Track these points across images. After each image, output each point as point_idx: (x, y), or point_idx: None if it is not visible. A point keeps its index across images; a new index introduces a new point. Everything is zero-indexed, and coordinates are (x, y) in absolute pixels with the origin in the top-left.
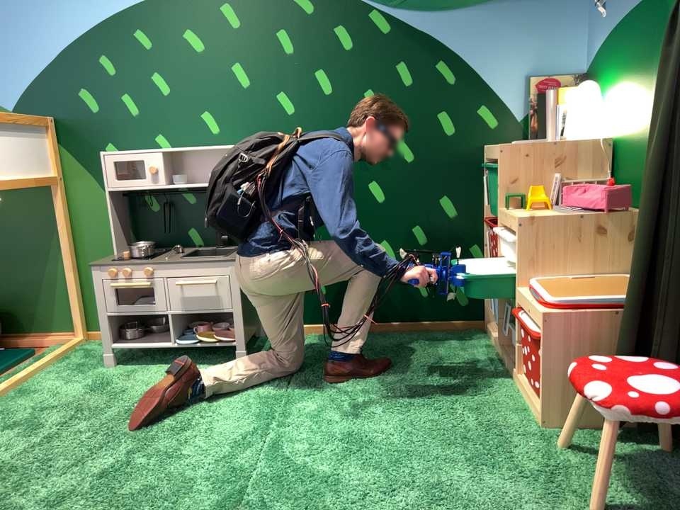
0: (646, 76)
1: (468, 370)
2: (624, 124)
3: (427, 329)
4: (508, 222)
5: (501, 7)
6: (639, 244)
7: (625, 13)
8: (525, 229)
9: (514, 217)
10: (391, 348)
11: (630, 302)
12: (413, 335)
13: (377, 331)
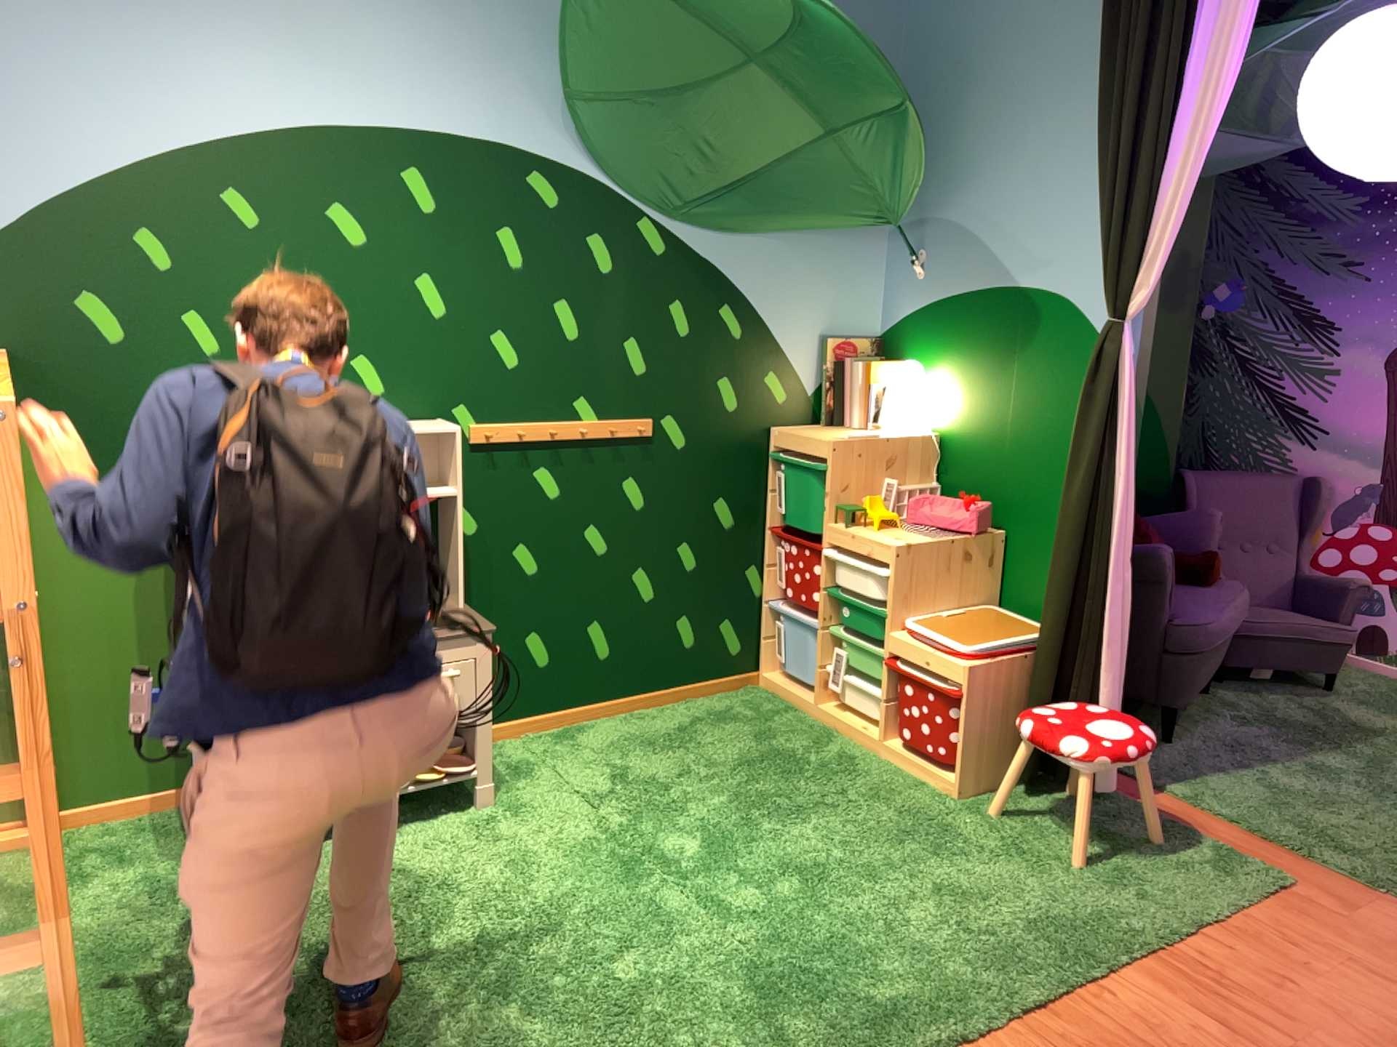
0: (991, 380)
1: (805, 743)
2: (953, 423)
3: (688, 694)
4: (858, 546)
5: (797, 244)
6: (1045, 581)
7: (956, 295)
8: (897, 559)
9: (875, 542)
10: (674, 732)
11: (1035, 642)
12: (676, 706)
13: (623, 709)
